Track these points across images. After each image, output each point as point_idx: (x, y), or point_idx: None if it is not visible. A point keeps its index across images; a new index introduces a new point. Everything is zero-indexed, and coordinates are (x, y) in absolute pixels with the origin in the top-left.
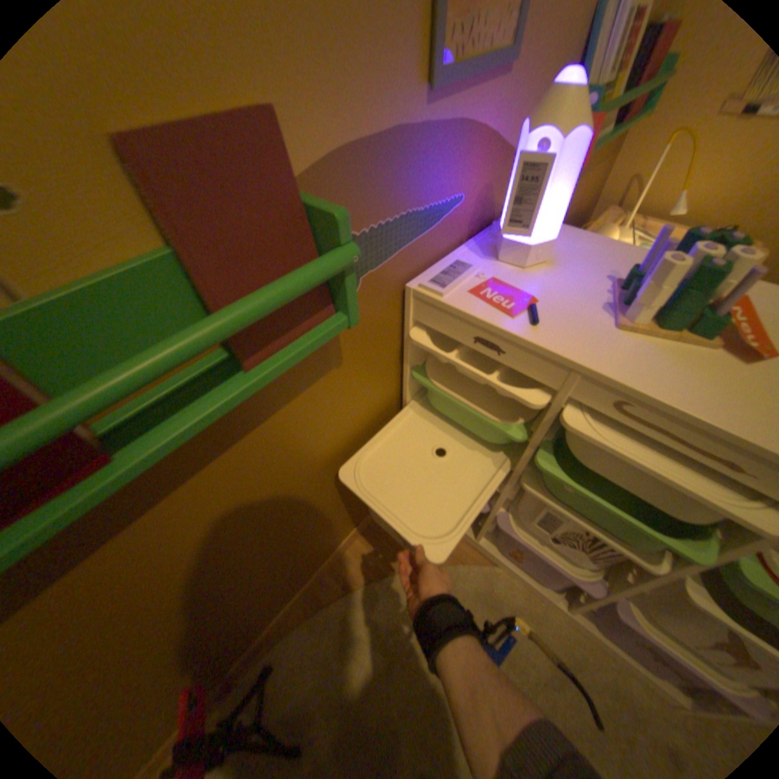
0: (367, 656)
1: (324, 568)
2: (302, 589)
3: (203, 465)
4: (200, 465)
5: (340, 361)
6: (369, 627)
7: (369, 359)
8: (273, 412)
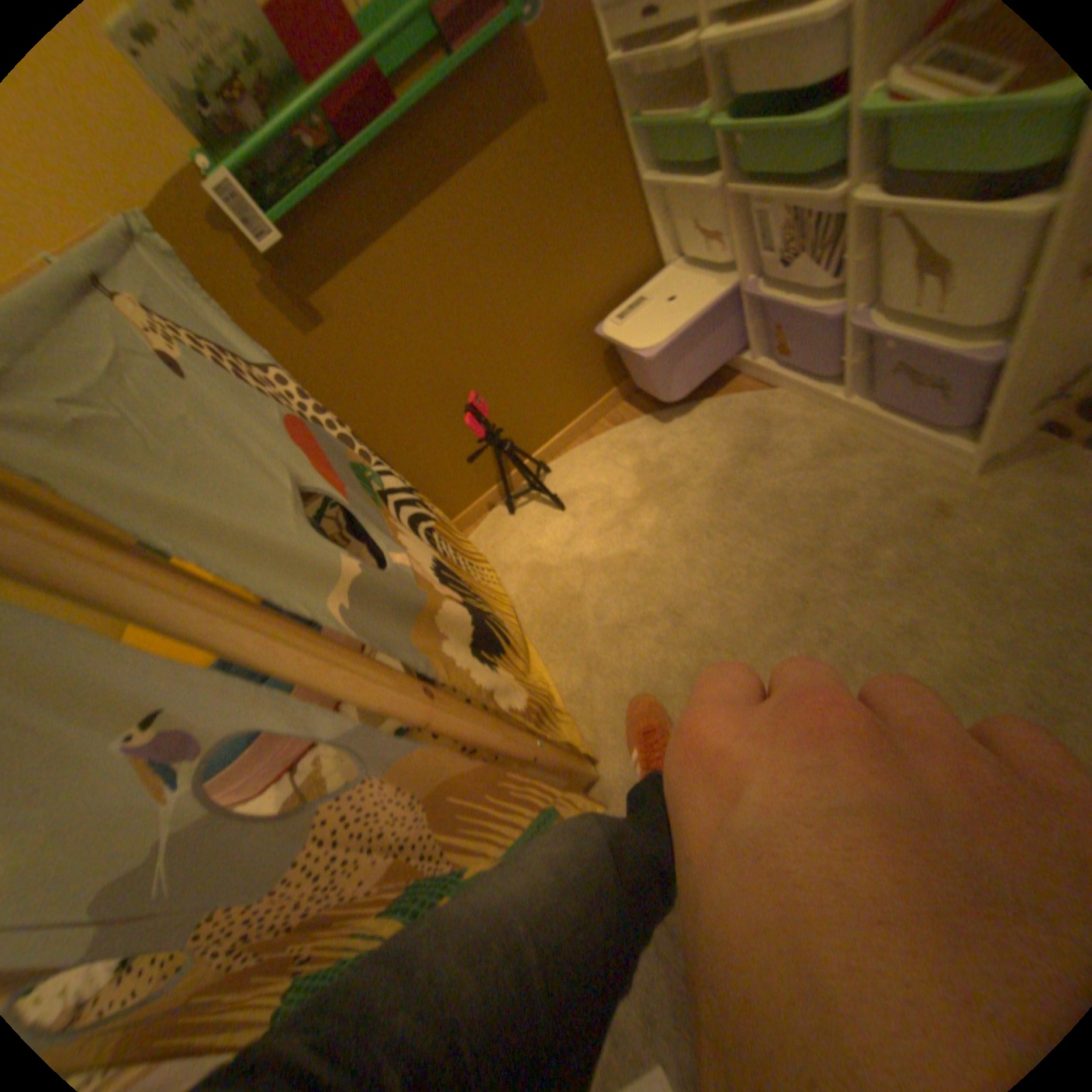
0: (624, 459)
1: (596, 407)
2: (575, 420)
3: (451, 172)
4: (450, 172)
5: (541, 97)
6: (630, 443)
7: (574, 102)
8: (492, 138)
